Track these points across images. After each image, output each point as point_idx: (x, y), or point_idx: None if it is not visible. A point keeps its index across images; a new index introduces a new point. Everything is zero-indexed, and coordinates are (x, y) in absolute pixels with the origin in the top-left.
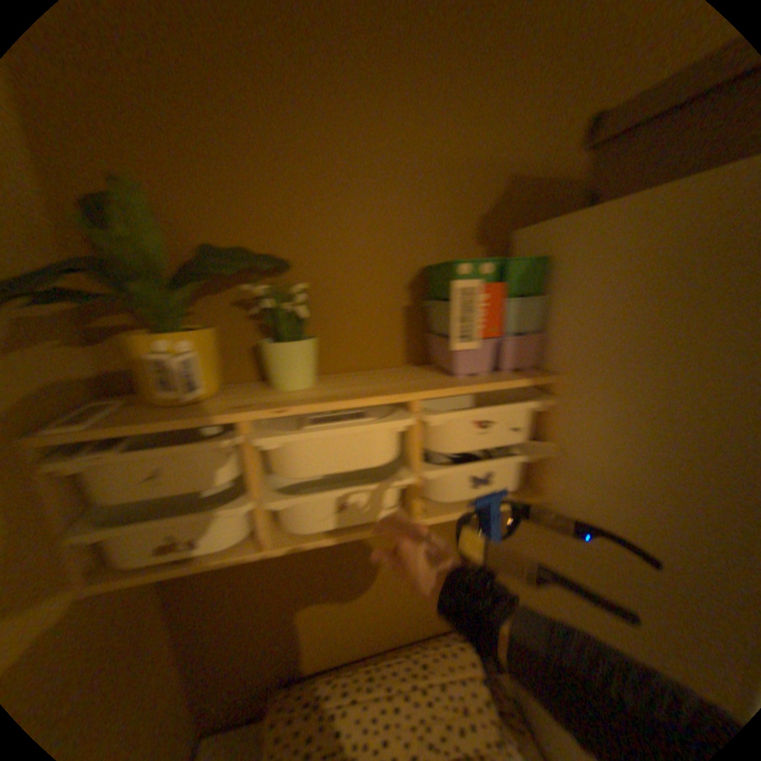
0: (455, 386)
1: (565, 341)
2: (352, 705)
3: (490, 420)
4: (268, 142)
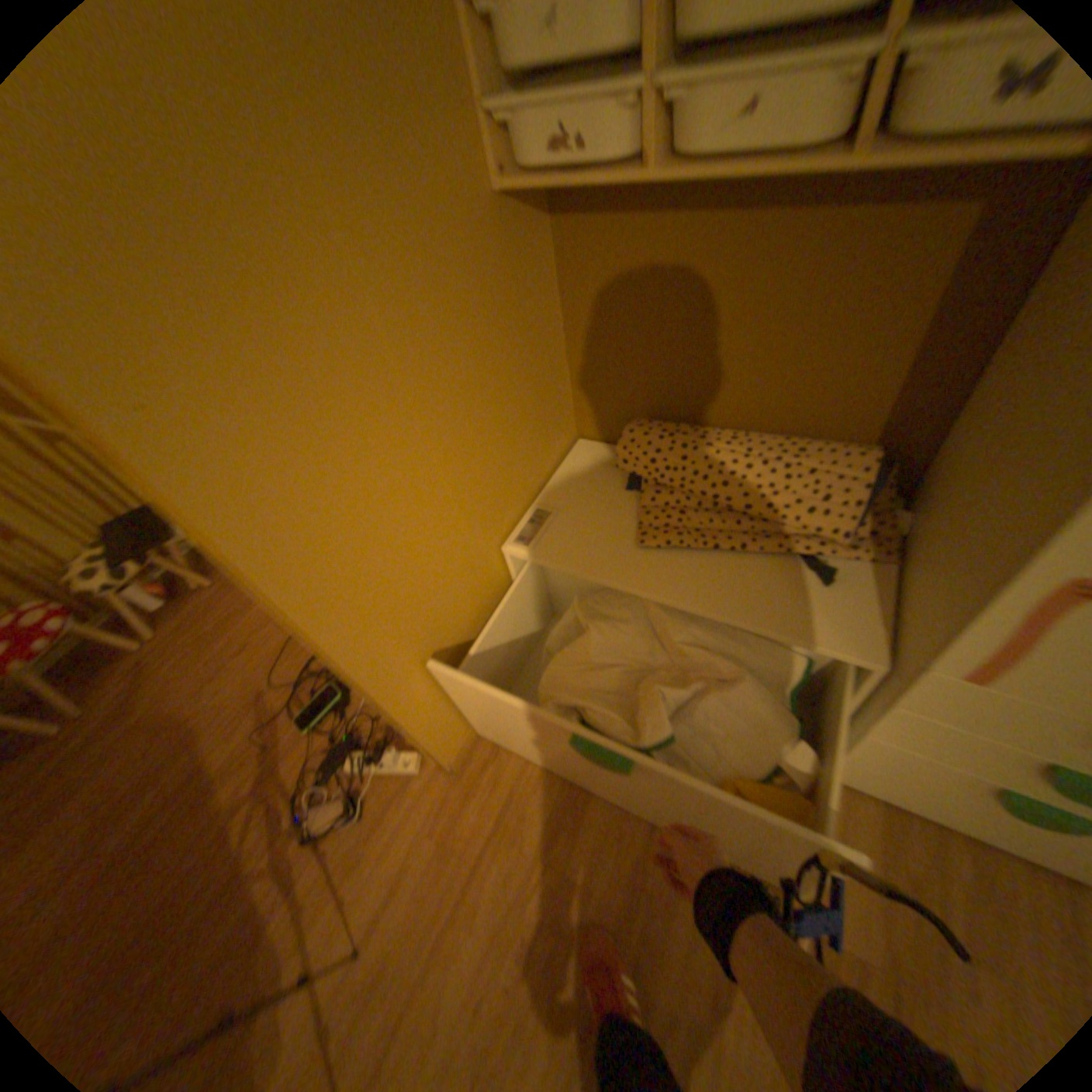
0: None
1: None
2: (704, 446)
3: None
4: None
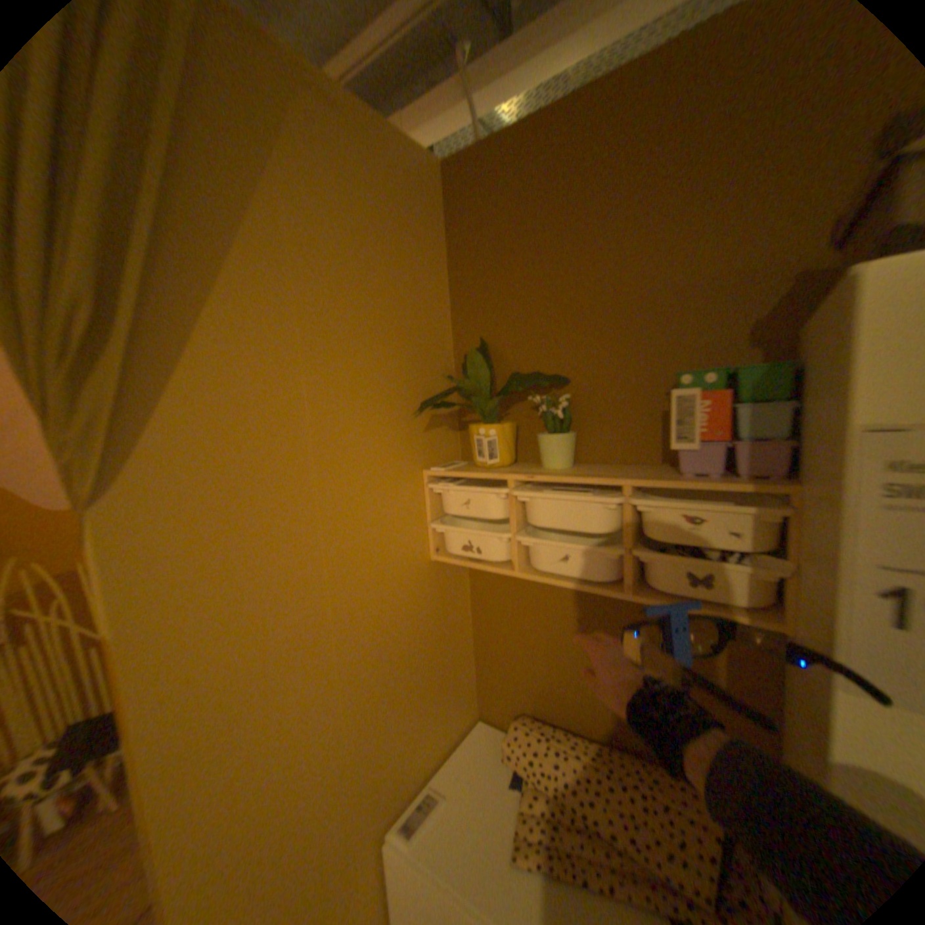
0: (663, 480)
1: (808, 449)
2: (574, 759)
3: (699, 518)
4: (560, 302)
